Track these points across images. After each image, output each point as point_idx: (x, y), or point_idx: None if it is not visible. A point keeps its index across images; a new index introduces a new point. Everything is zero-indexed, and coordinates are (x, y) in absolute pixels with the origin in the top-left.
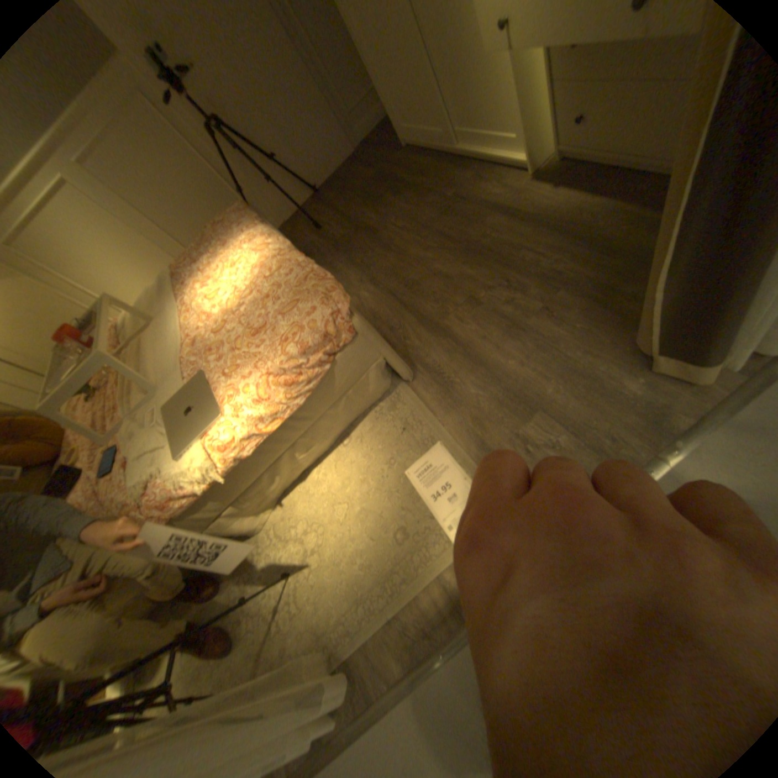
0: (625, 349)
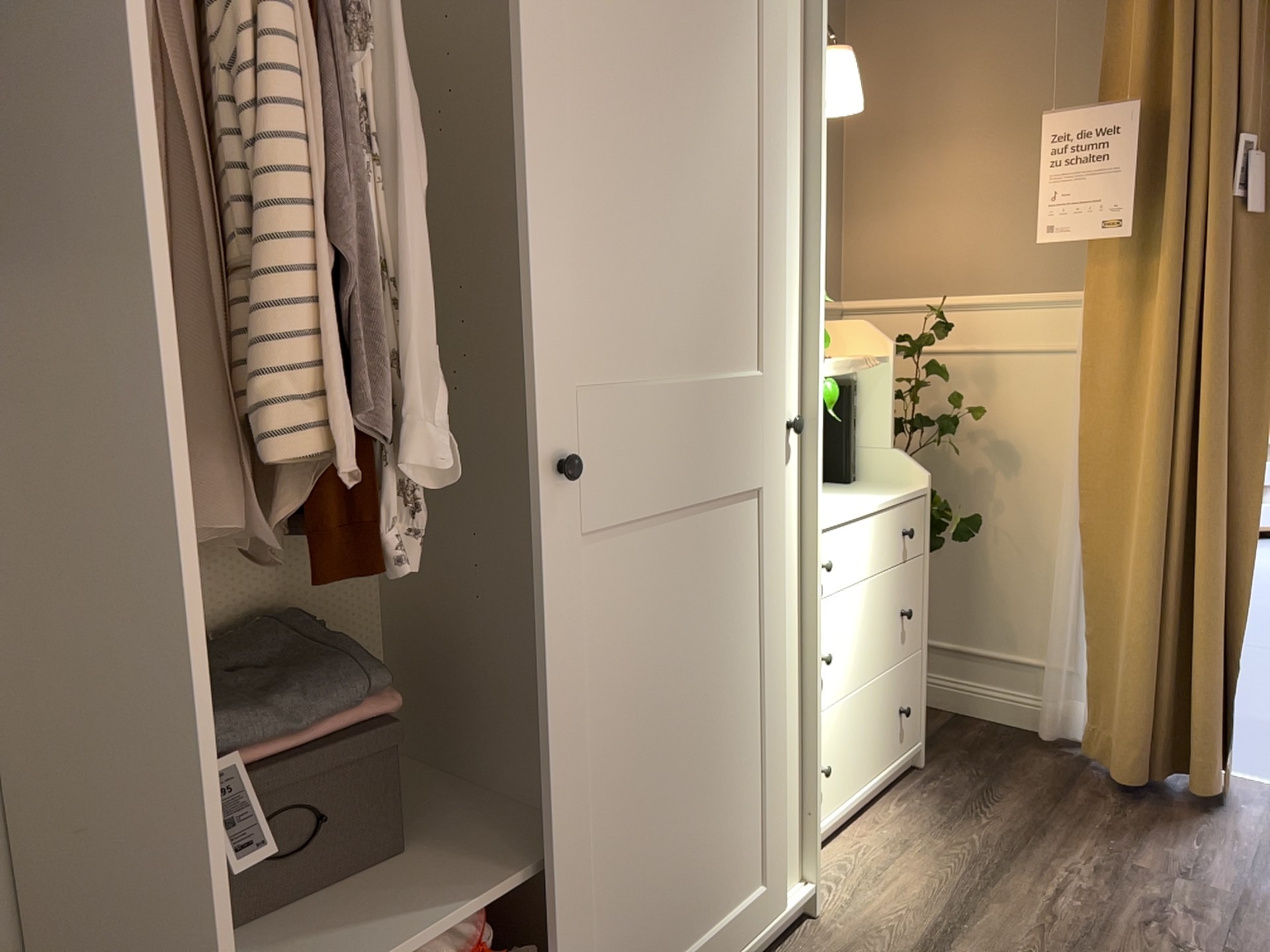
0: (1208, 819)
